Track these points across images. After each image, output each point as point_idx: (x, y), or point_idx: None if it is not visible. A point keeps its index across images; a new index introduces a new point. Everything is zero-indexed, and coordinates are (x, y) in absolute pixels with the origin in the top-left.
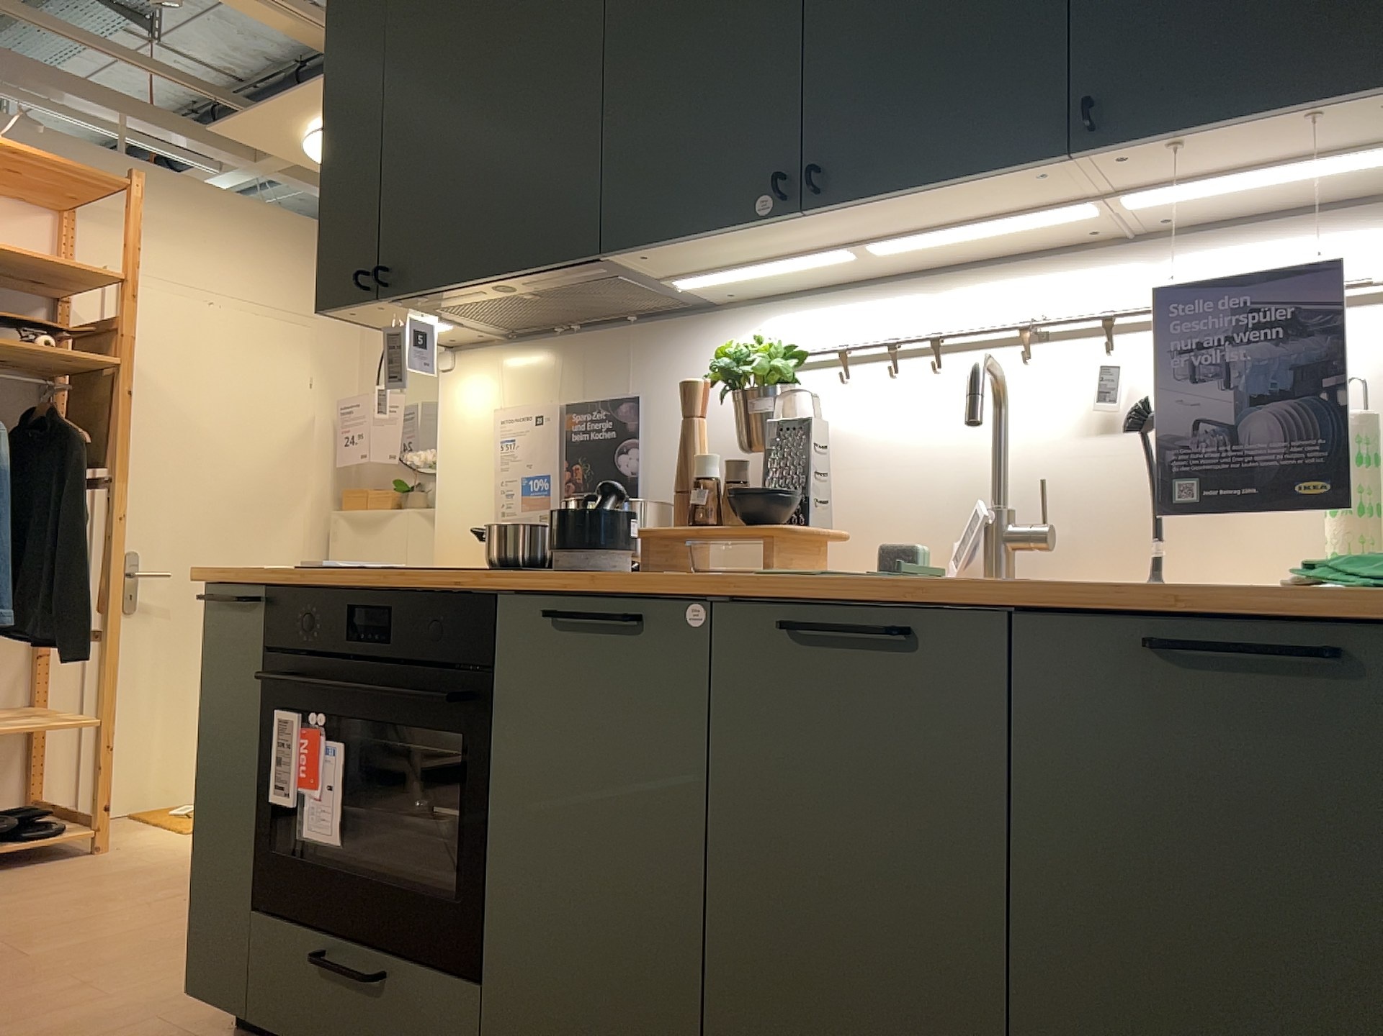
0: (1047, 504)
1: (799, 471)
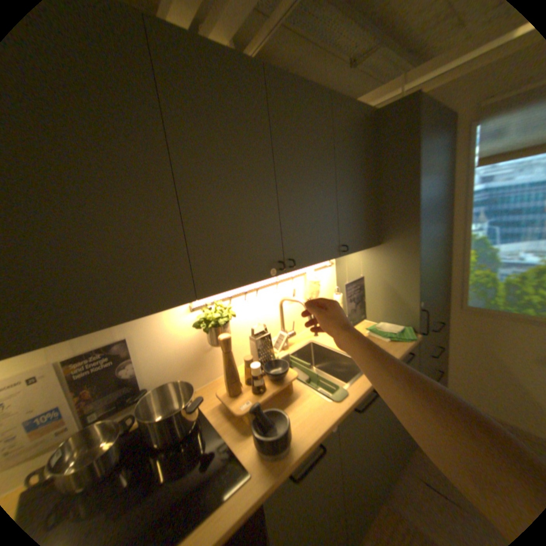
0: (294, 326)
1: (269, 352)
